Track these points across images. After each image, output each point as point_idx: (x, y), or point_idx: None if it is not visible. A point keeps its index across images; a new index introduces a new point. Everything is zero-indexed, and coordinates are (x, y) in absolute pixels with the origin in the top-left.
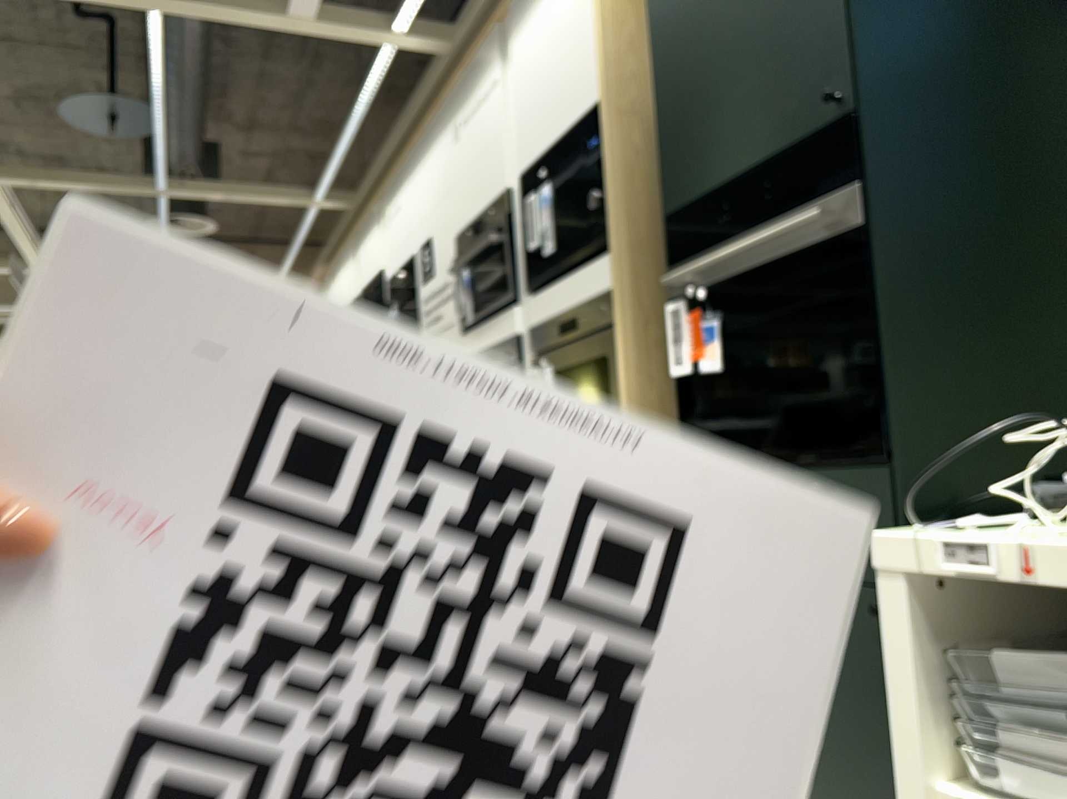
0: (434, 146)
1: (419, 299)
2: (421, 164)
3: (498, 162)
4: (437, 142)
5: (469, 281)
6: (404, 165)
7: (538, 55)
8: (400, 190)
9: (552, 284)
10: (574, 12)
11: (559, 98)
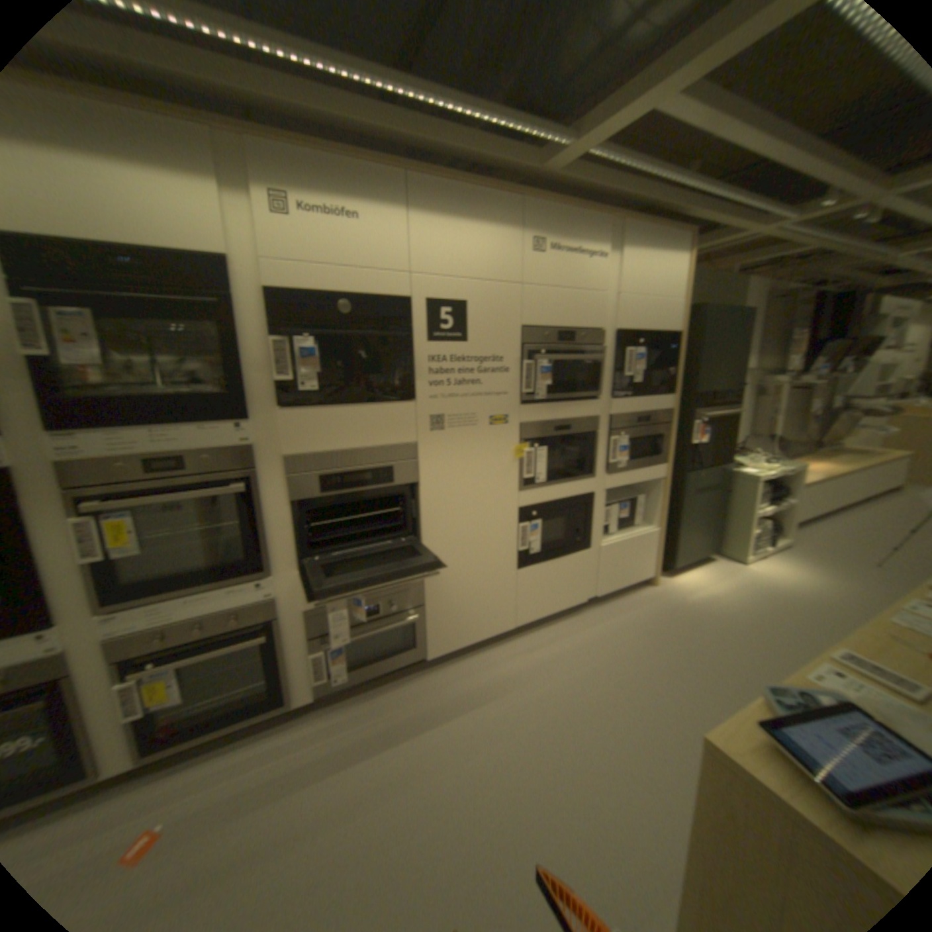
0: (487, 220)
1: (418, 352)
2: (444, 212)
3: (597, 307)
4: (495, 221)
5: (549, 371)
6: (382, 174)
7: (645, 275)
8: (361, 198)
9: (628, 396)
10: (673, 279)
11: (657, 311)
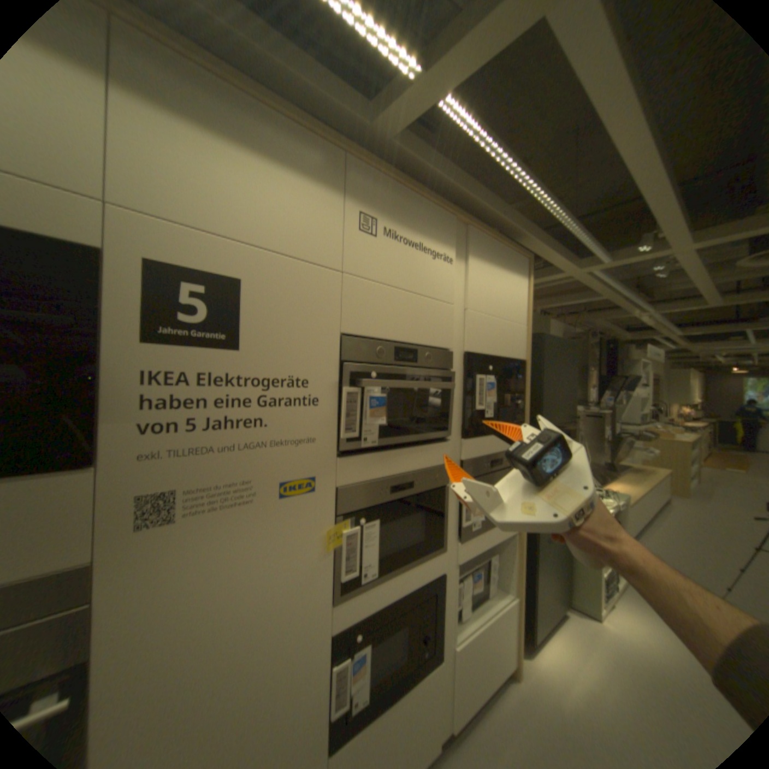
0: (285, 163)
1: (110, 362)
2: (199, 122)
3: (442, 322)
4: (298, 170)
5: (382, 403)
6: None
7: (490, 293)
8: None
9: (478, 435)
10: (515, 303)
11: (503, 336)
